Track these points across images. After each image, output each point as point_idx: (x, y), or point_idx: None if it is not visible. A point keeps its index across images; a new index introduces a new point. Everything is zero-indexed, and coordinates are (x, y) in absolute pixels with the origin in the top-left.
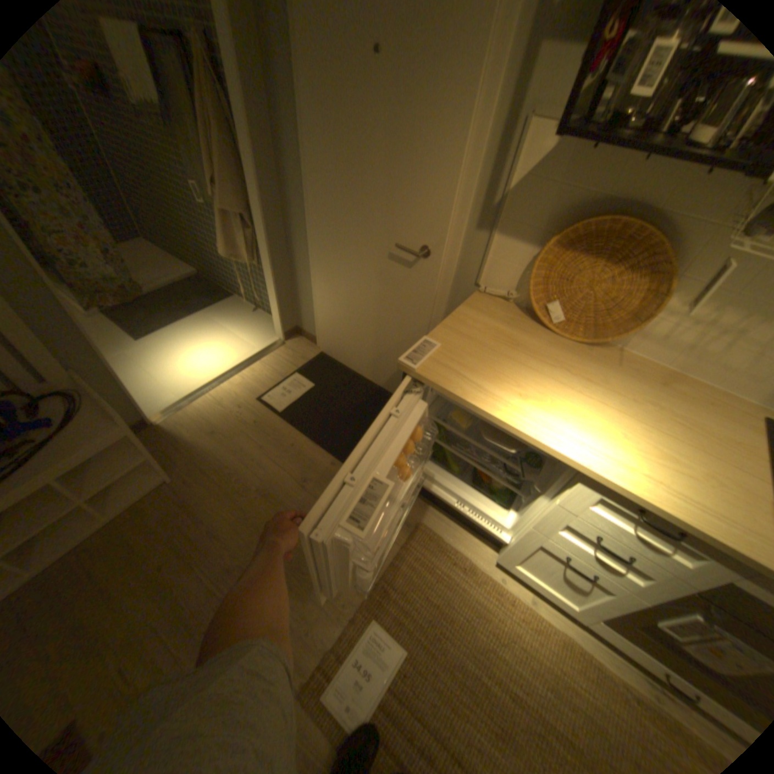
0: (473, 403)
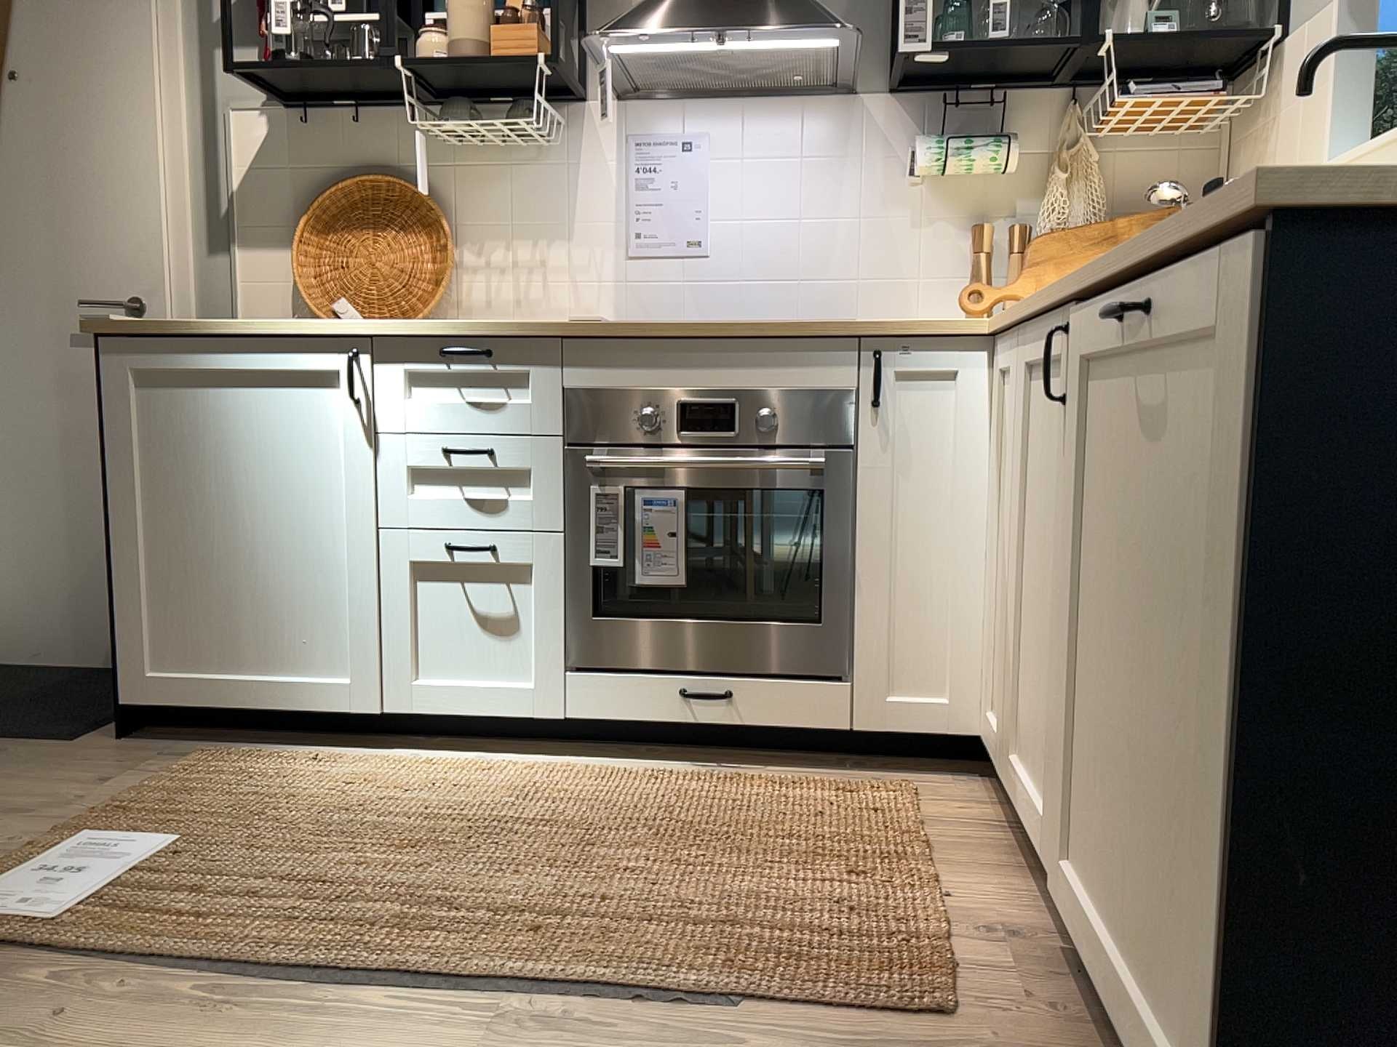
0: (202, 323)
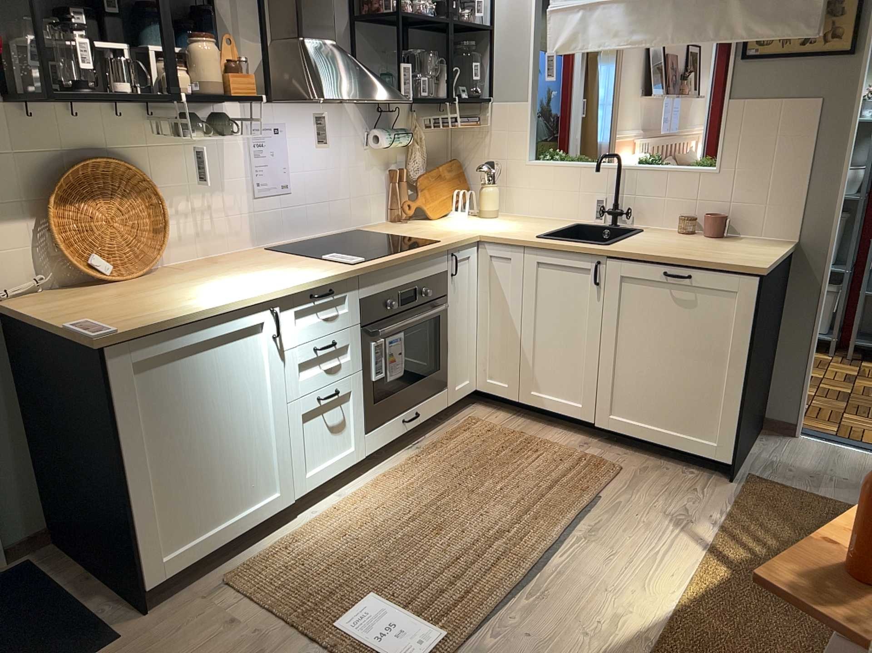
0: (185, 316)
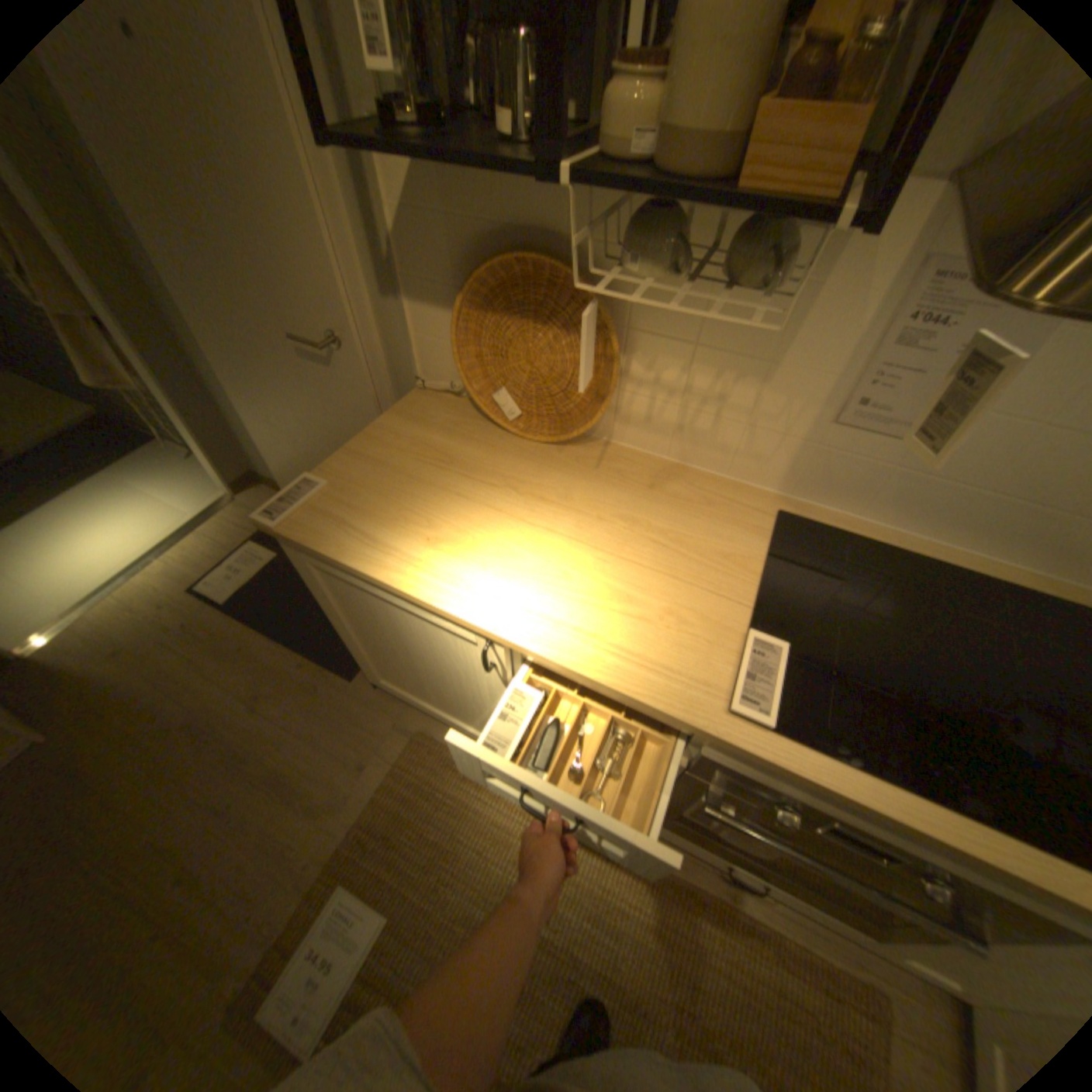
0: (348, 565)
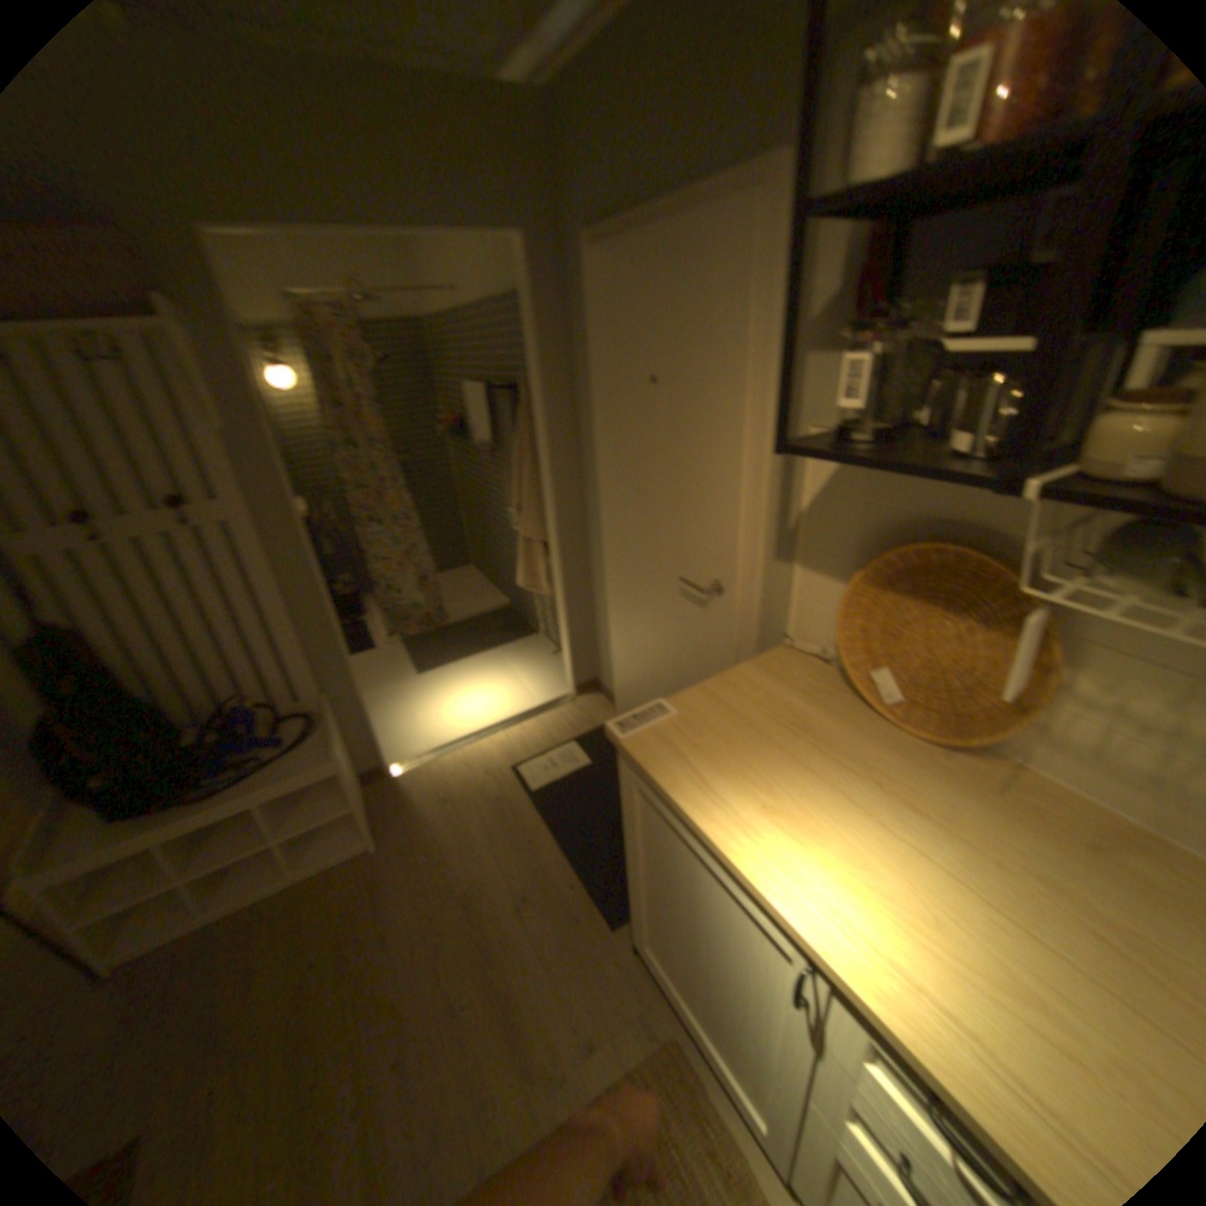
0: (677, 802)
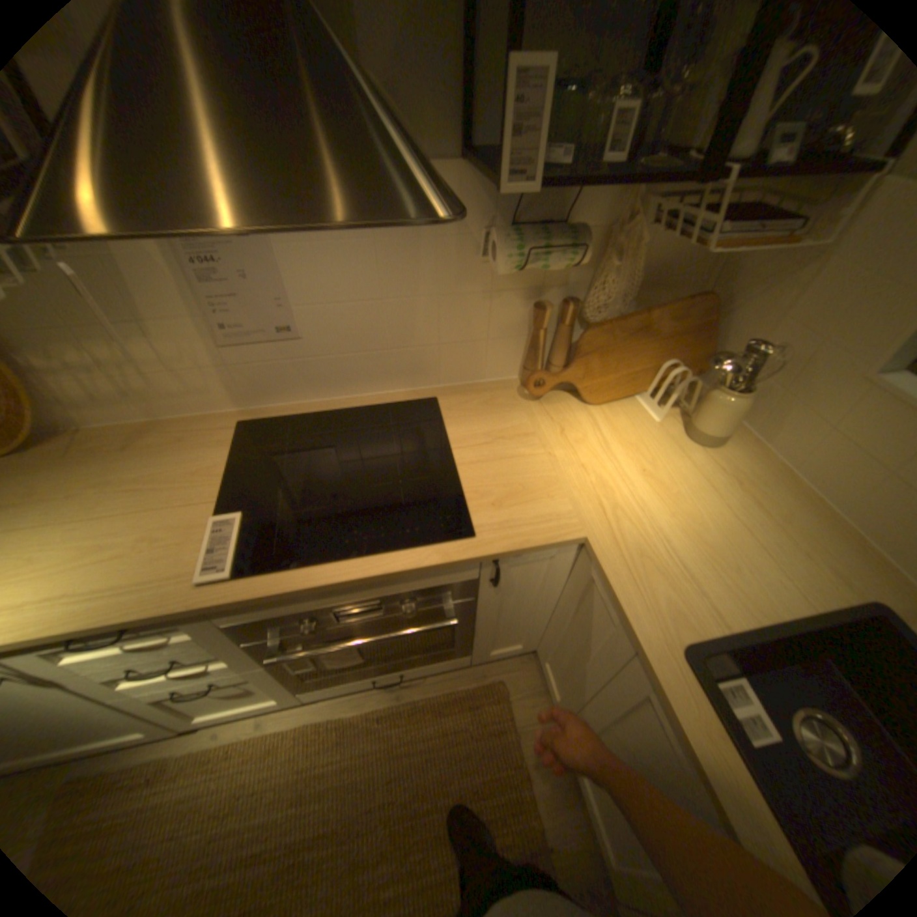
0: None
